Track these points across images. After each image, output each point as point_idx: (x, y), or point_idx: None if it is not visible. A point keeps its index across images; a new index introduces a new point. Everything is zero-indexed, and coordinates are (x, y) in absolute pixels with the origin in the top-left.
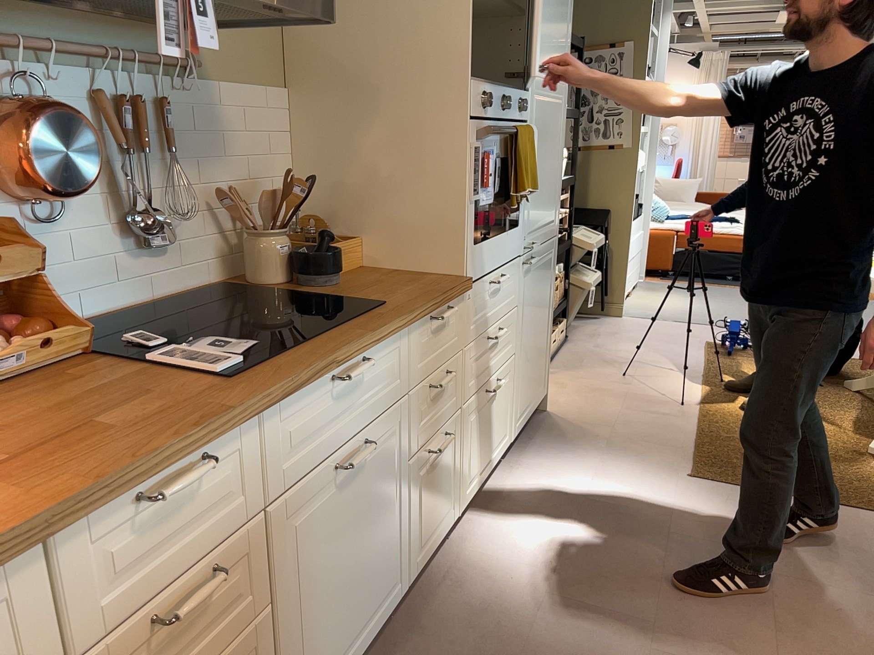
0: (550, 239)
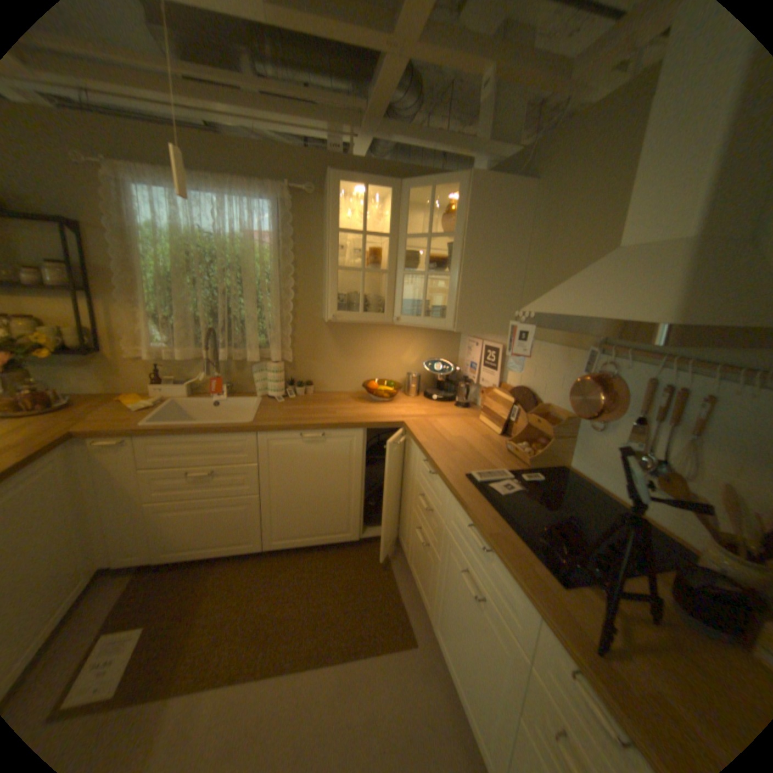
0: None
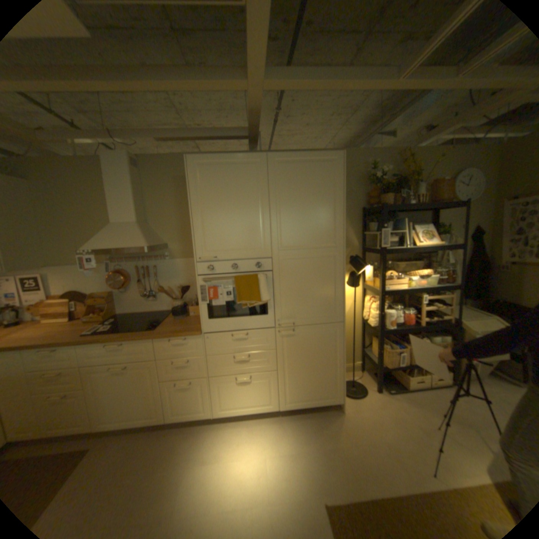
0: (328, 323)
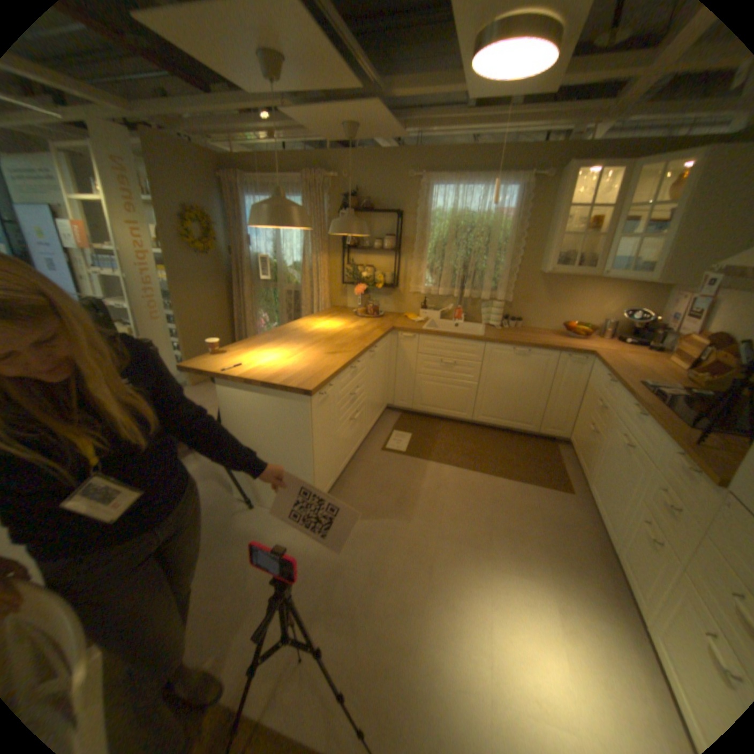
0: None
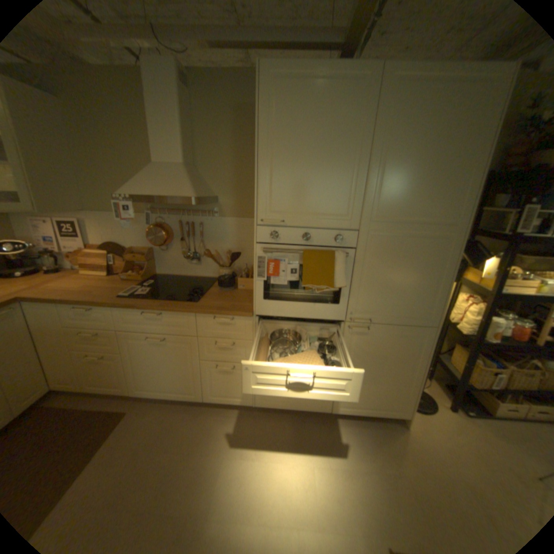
0: (416, 326)
